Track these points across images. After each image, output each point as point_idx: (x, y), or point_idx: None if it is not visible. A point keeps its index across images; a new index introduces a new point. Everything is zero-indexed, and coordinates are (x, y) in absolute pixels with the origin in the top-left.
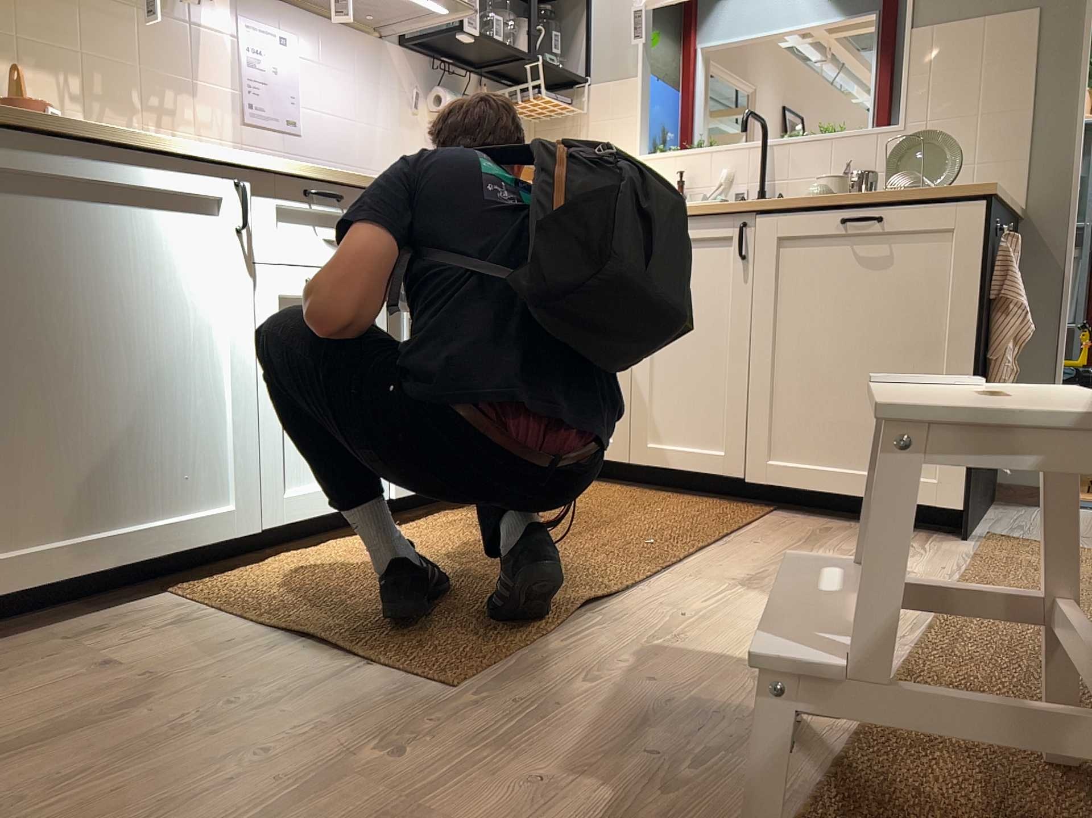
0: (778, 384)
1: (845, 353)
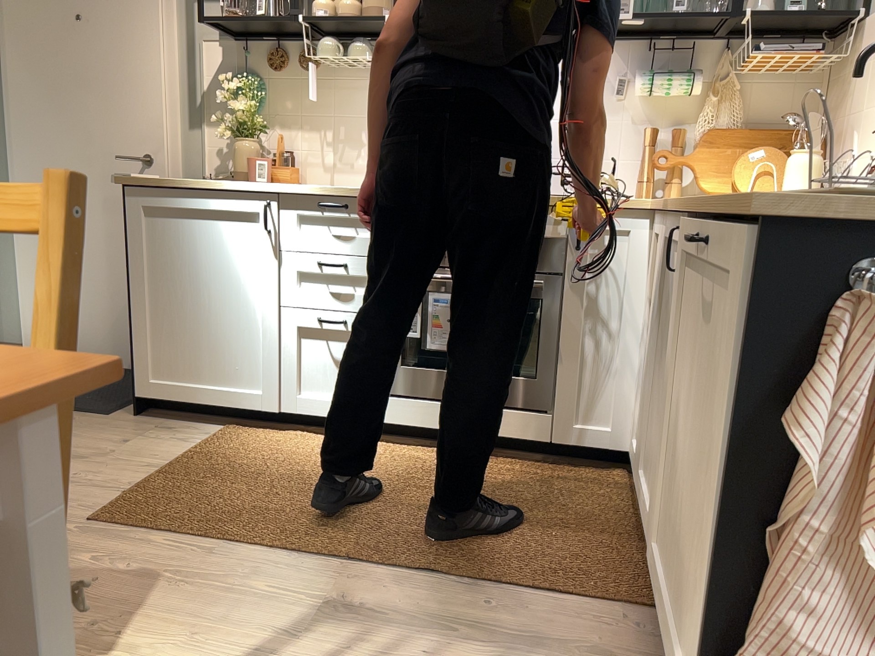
0: (673, 454)
1: (696, 442)
